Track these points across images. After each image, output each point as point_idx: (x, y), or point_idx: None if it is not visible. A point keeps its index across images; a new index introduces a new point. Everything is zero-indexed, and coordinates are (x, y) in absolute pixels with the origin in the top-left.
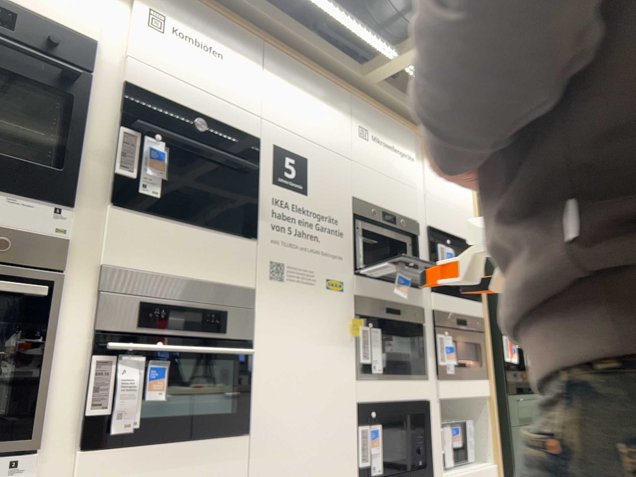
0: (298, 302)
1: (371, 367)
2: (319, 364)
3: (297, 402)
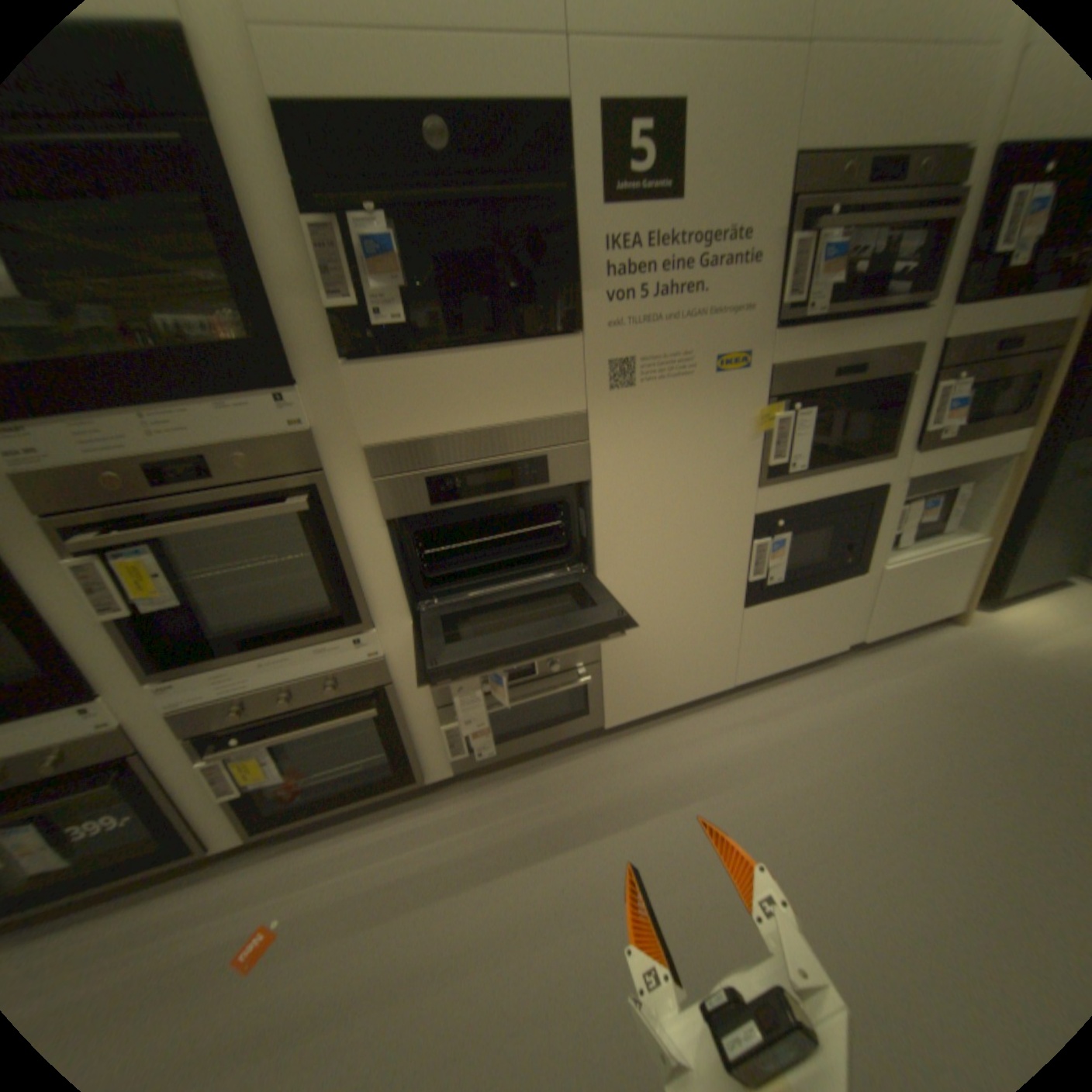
0: (659, 410)
1: (786, 466)
2: (695, 484)
3: (658, 534)
